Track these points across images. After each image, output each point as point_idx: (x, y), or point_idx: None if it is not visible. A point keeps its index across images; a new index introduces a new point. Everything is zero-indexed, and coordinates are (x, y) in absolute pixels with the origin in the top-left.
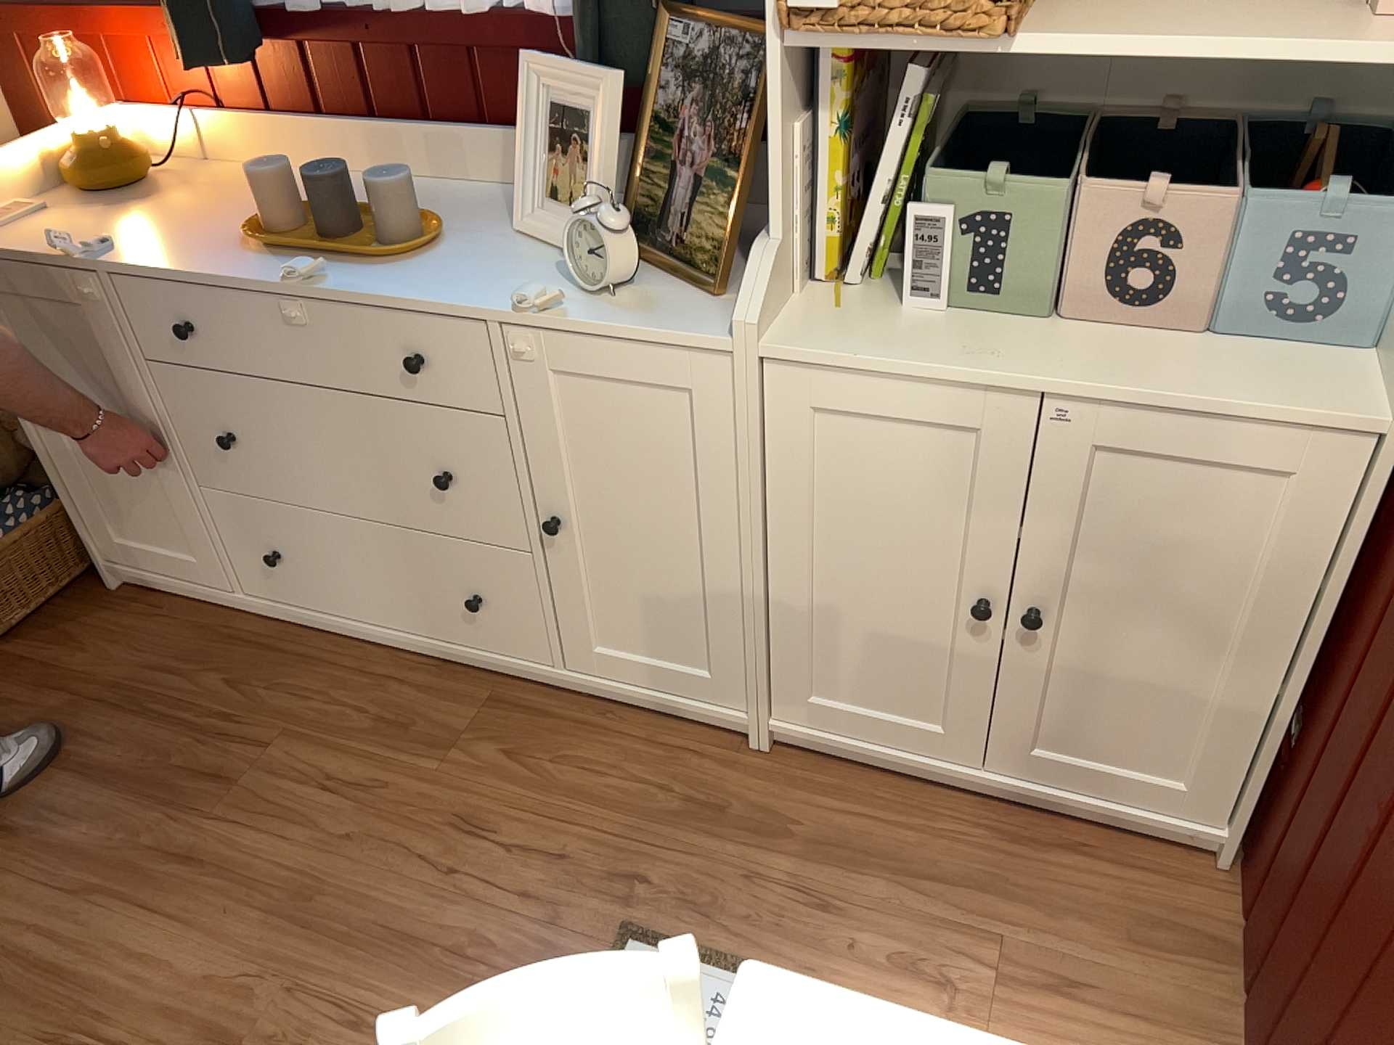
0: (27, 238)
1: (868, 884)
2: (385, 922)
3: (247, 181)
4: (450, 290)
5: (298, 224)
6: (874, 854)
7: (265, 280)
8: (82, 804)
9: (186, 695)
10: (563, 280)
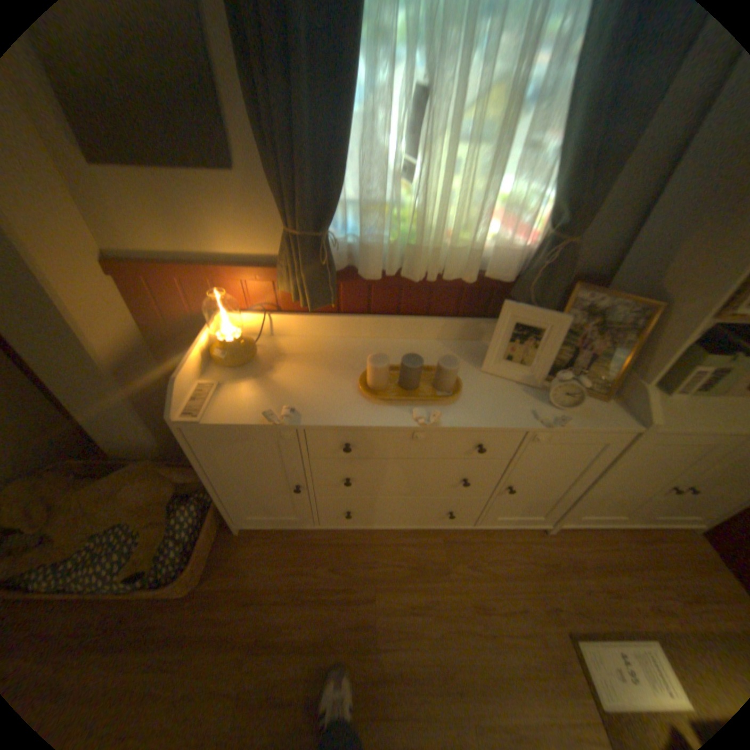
0: (232, 410)
1: (621, 581)
2: (488, 676)
3: (310, 349)
4: (501, 418)
5: (388, 384)
6: (613, 568)
7: (403, 423)
8: (310, 671)
9: (315, 586)
10: (539, 403)
